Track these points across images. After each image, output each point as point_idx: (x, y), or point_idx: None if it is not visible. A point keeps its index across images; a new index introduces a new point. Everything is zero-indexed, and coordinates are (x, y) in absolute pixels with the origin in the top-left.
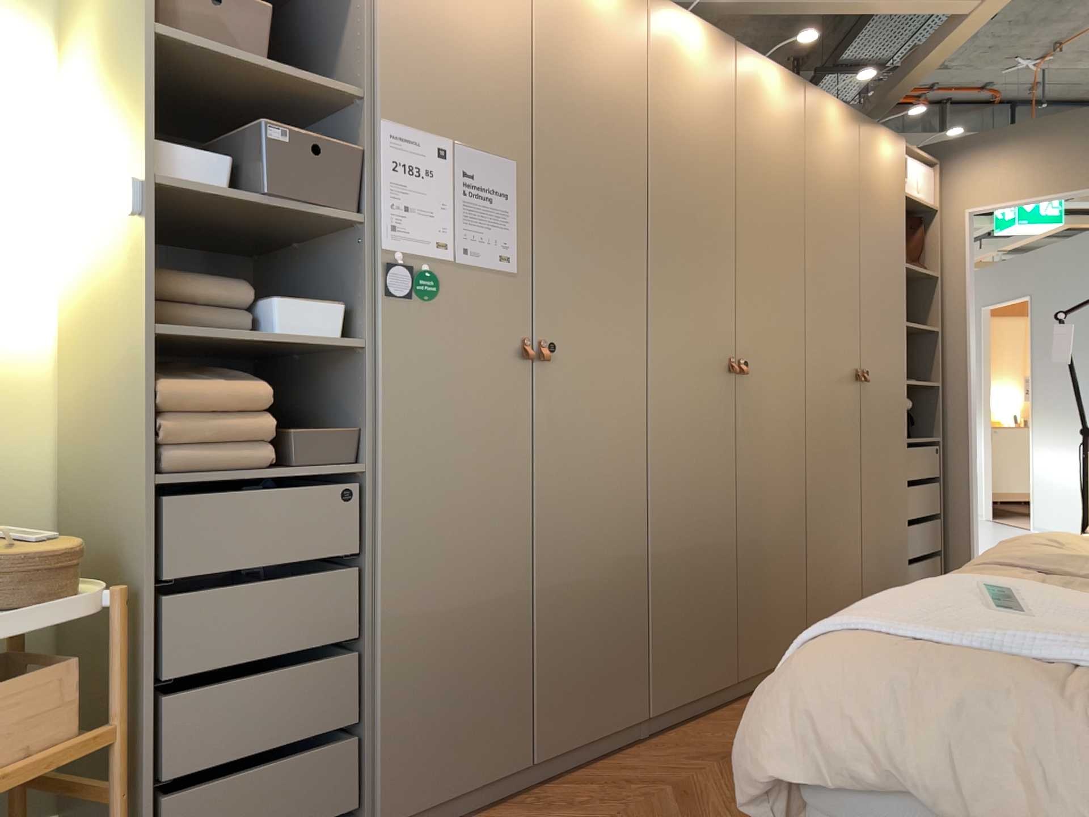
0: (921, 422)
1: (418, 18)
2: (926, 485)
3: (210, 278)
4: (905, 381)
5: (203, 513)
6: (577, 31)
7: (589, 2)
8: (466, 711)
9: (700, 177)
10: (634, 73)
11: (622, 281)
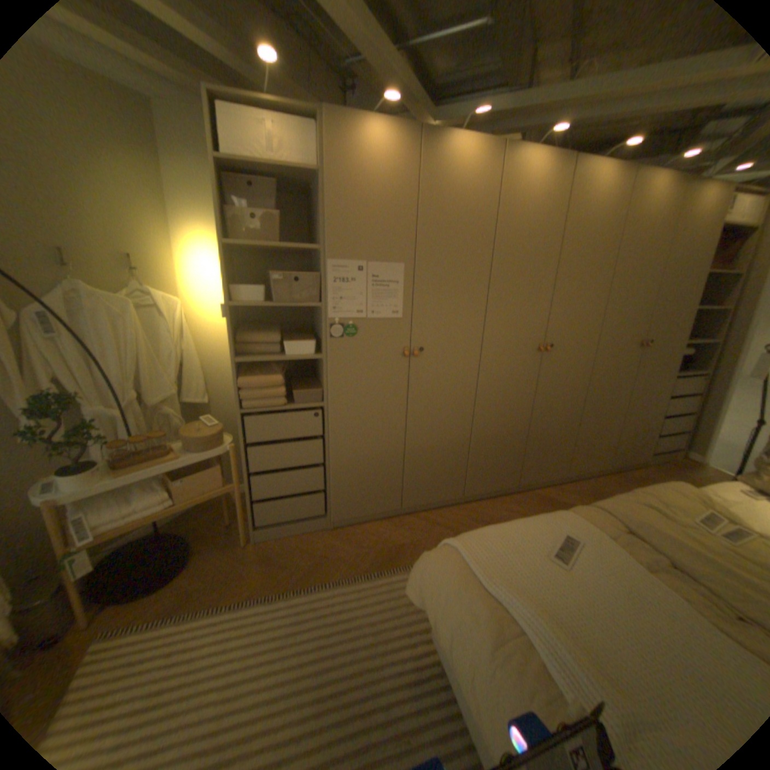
0: (701, 362)
1: (347, 204)
2: (692, 397)
3: (263, 333)
4: (690, 341)
5: (260, 422)
6: (447, 183)
7: (457, 162)
8: (370, 490)
9: (530, 249)
10: (486, 198)
11: (467, 315)
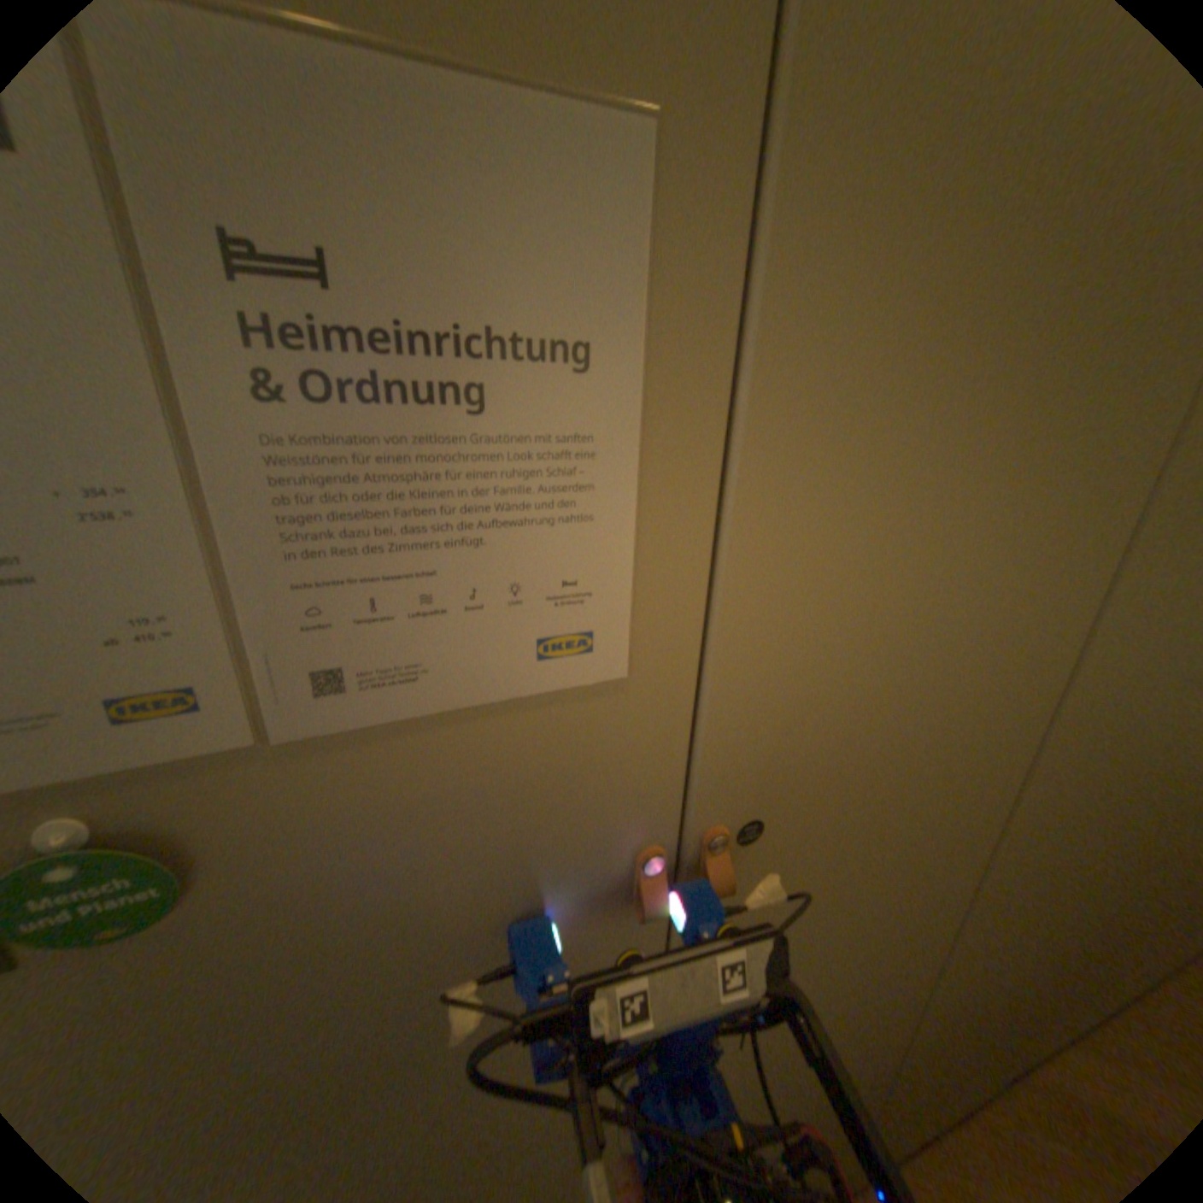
0: None
1: None
2: None
3: None
4: None
5: None
6: None
7: None
8: None
9: None
10: None
11: (1042, 582)
